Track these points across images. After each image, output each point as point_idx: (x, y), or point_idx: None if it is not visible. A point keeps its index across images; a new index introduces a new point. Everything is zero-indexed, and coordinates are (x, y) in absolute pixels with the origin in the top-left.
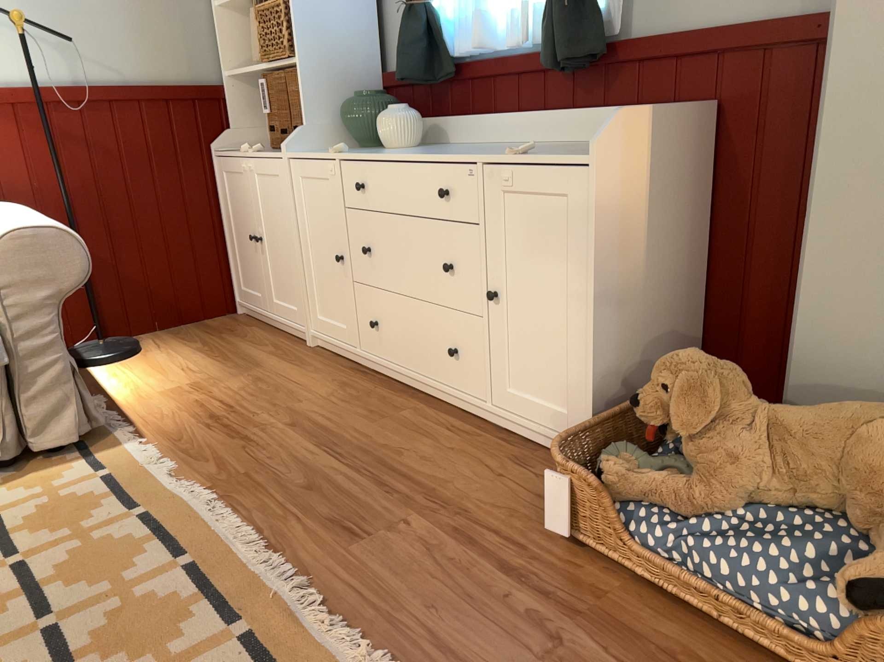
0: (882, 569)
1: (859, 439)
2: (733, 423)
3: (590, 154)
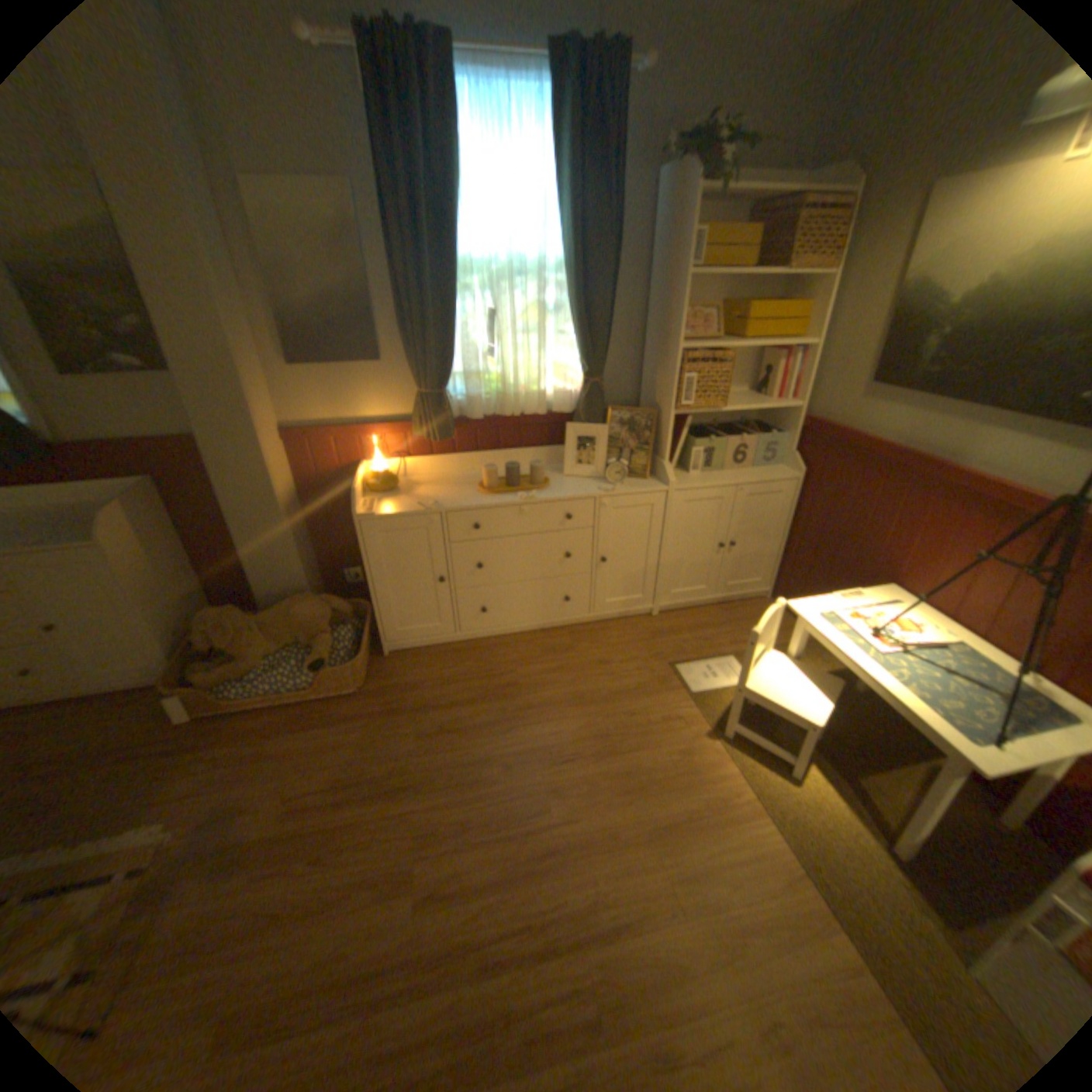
0: (317, 656)
1: (292, 617)
2: (243, 633)
3: (94, 538)
